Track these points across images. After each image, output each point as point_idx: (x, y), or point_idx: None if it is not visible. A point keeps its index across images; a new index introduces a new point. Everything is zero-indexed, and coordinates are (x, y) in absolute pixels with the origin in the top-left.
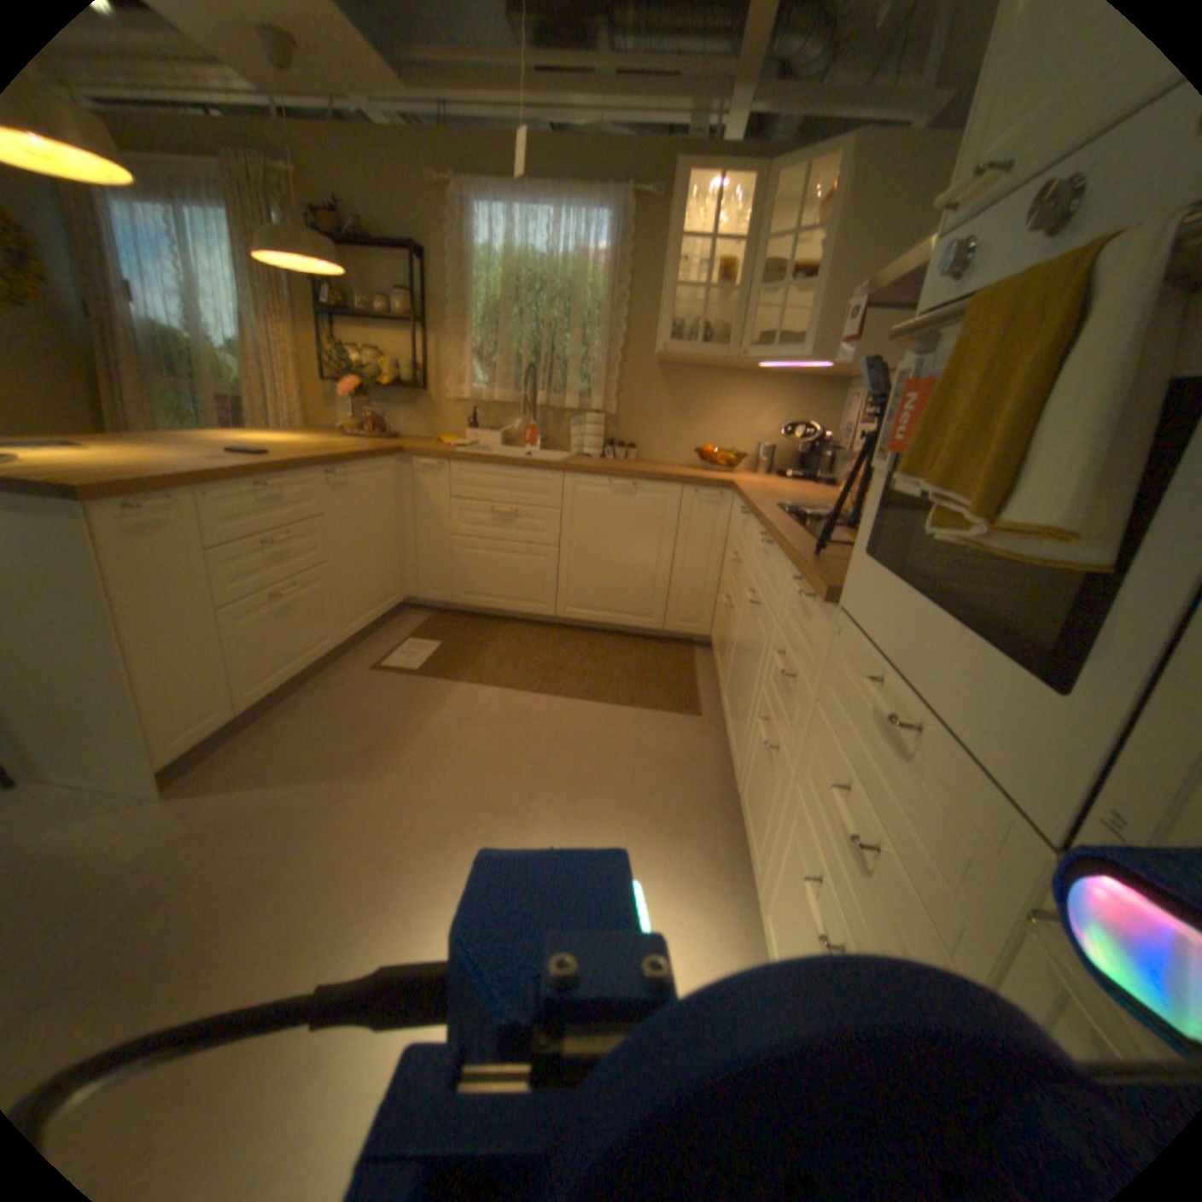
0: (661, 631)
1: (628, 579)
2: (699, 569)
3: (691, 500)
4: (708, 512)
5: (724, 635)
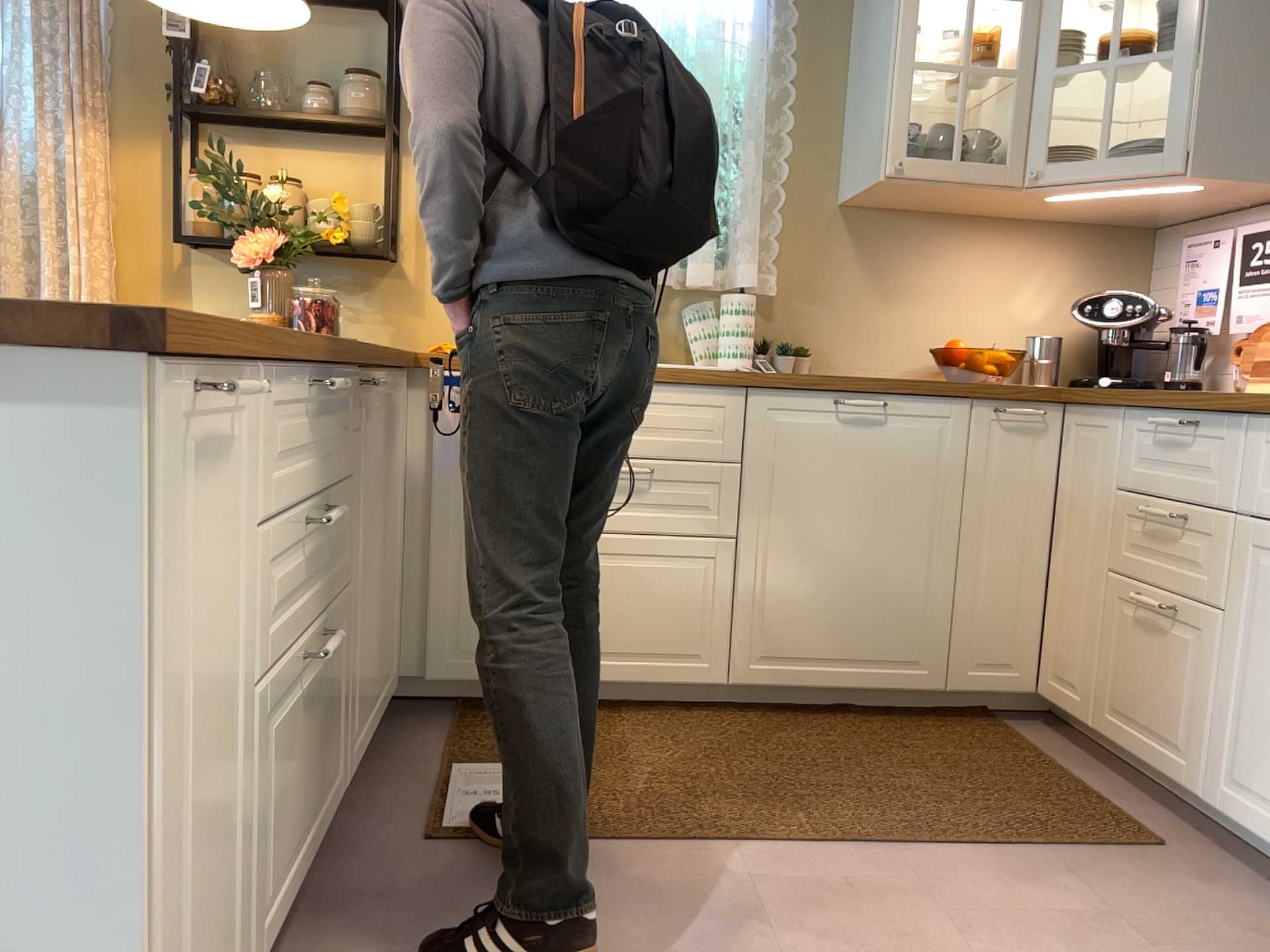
0: (947, 691)
1: (880, 589)
2: (1012, 556)
3: (992, 425)
4: (1023, 445)
5: (1161, 670)
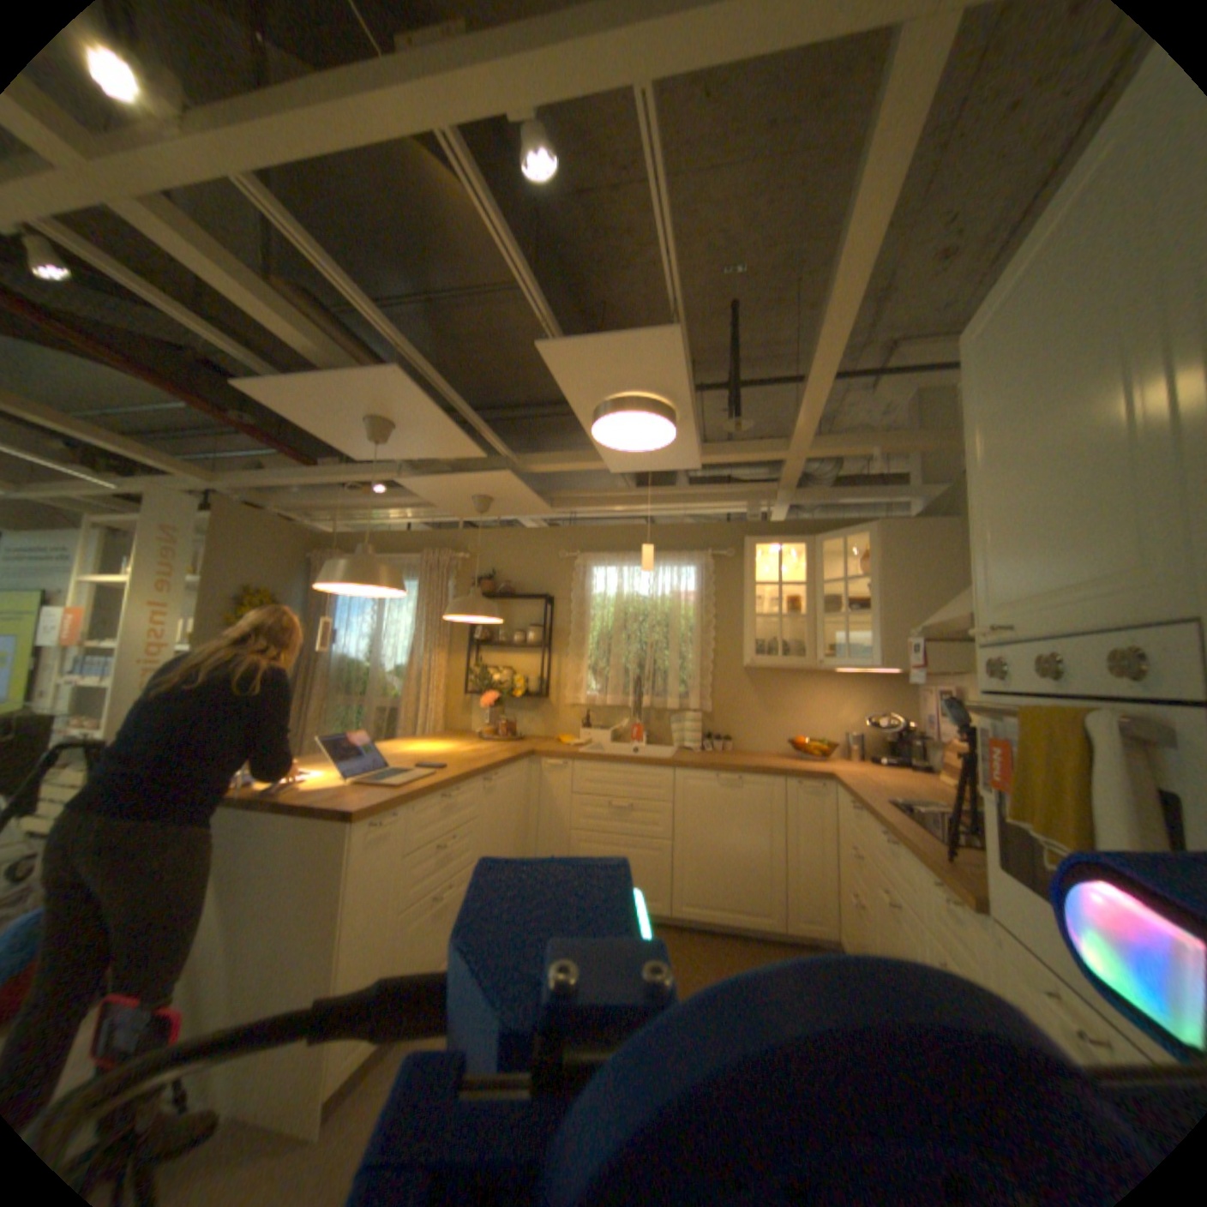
0: (786, 935)
1: (744, 873)
2: (816, 862)
3: (797, 791)
4: (815, 802)
5: (862, 941)
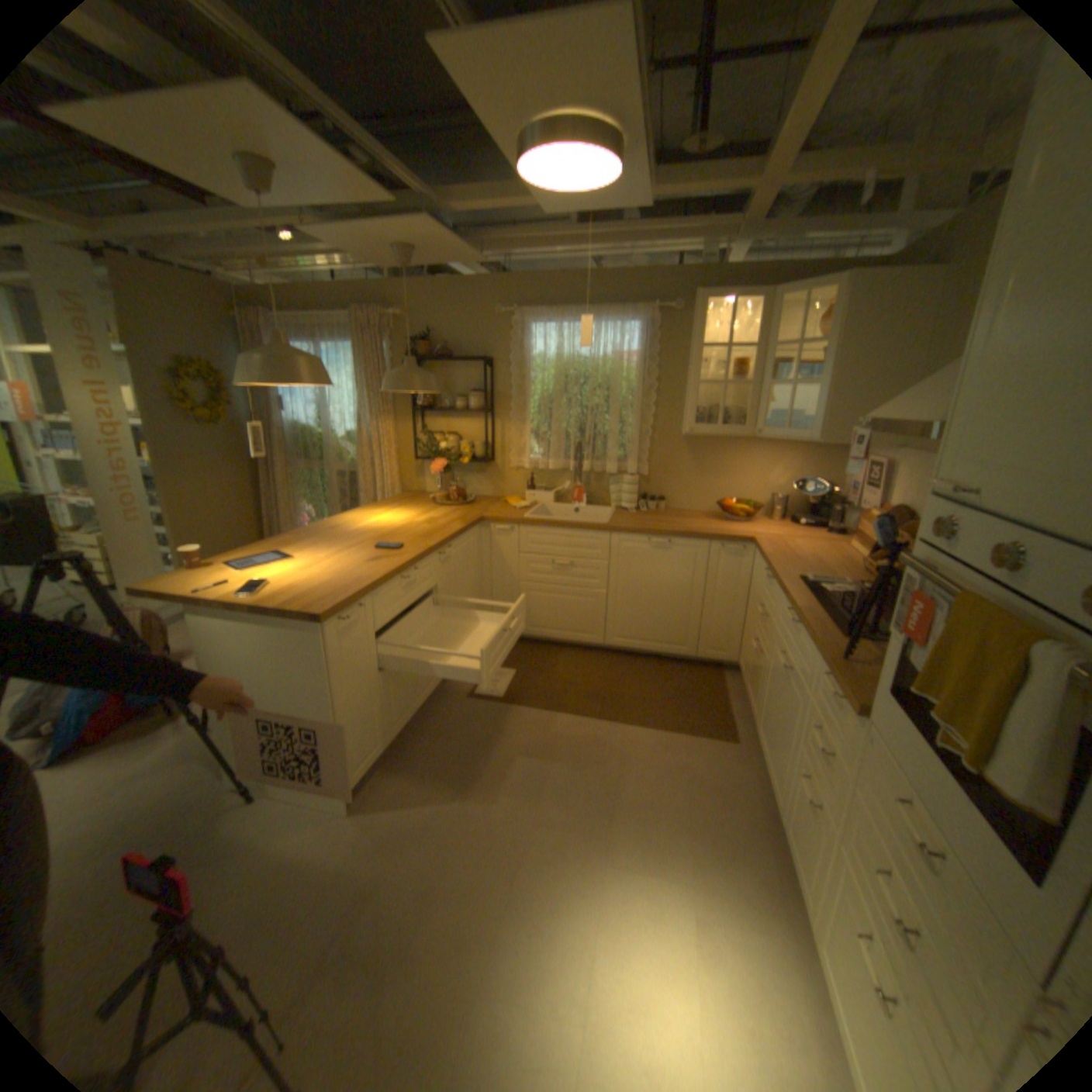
0: (696, 658)
1: (666, 616)
2: (728, 608)
3: (719, 552)
4: (734, 562)
5: (757, 674)
